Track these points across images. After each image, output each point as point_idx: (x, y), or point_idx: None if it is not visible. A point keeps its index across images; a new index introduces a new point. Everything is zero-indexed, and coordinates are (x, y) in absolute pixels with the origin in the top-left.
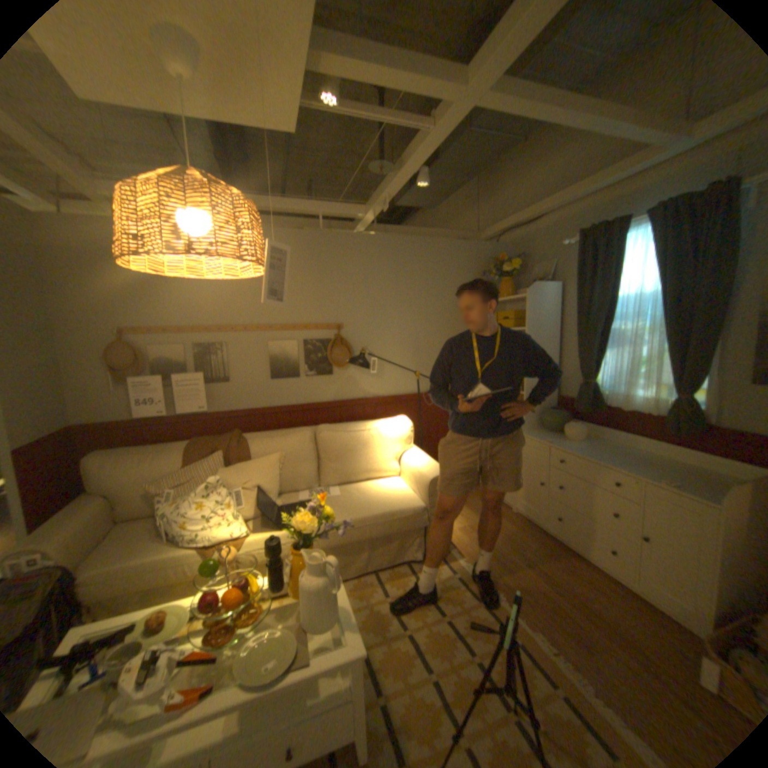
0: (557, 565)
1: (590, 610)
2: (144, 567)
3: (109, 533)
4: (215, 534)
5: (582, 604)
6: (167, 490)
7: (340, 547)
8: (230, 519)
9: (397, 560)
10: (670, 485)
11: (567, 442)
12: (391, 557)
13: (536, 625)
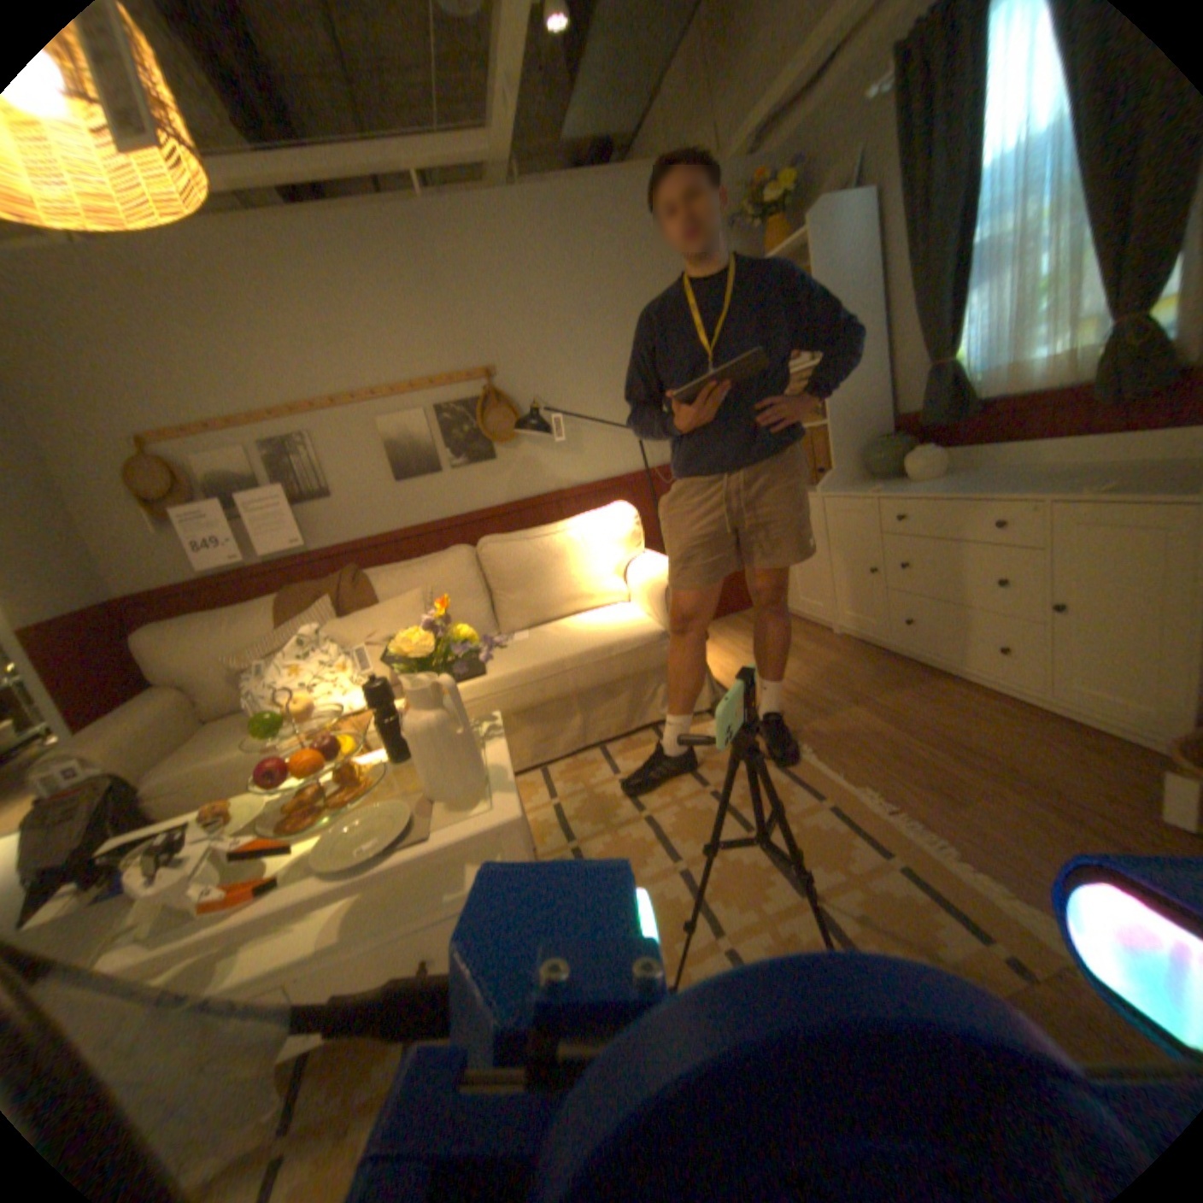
0: (908, 692)
1: (962, 745)
2: (229, 762)
3: (194, 734)
4: (324, 705)
5: (948, 738)
6: (255, 660)
7: (532, 708)
8: (346, 683)
9: (634, 721)
10: (1100, 491)
11: (912, 484)
12: (623, 717)
13: (863, 777)
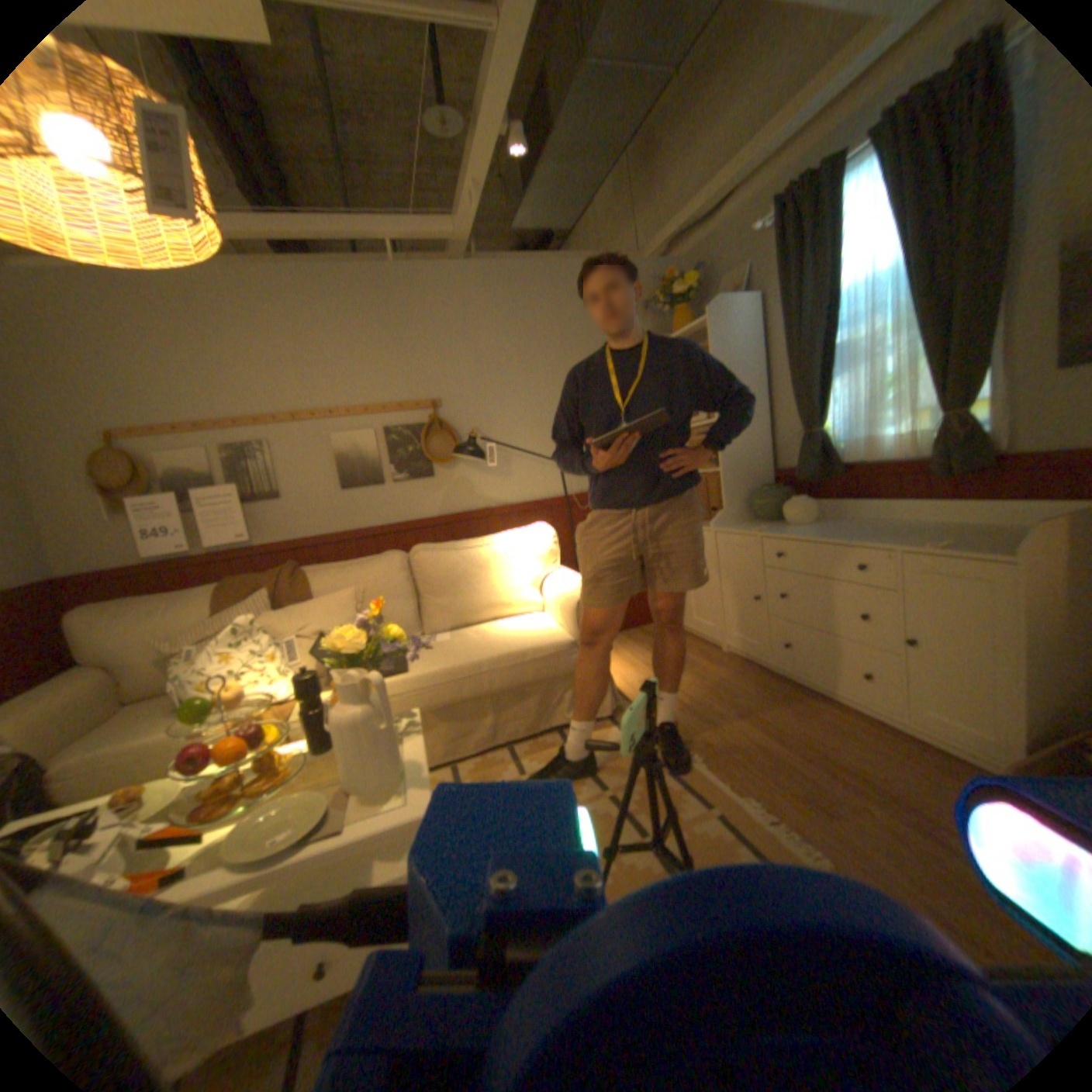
0: (786, 710)
1: (833, 762)
2: (146, 746)
3: (112, 715)
4: (249, 693)
5: (821, 755)
6: (186, 645)
7: (447, 707)
8: (273, 673)
9: (541, 724)
10: (940, 546)
11: (789, 527)
12: (531, 720)
13: (747, 788)
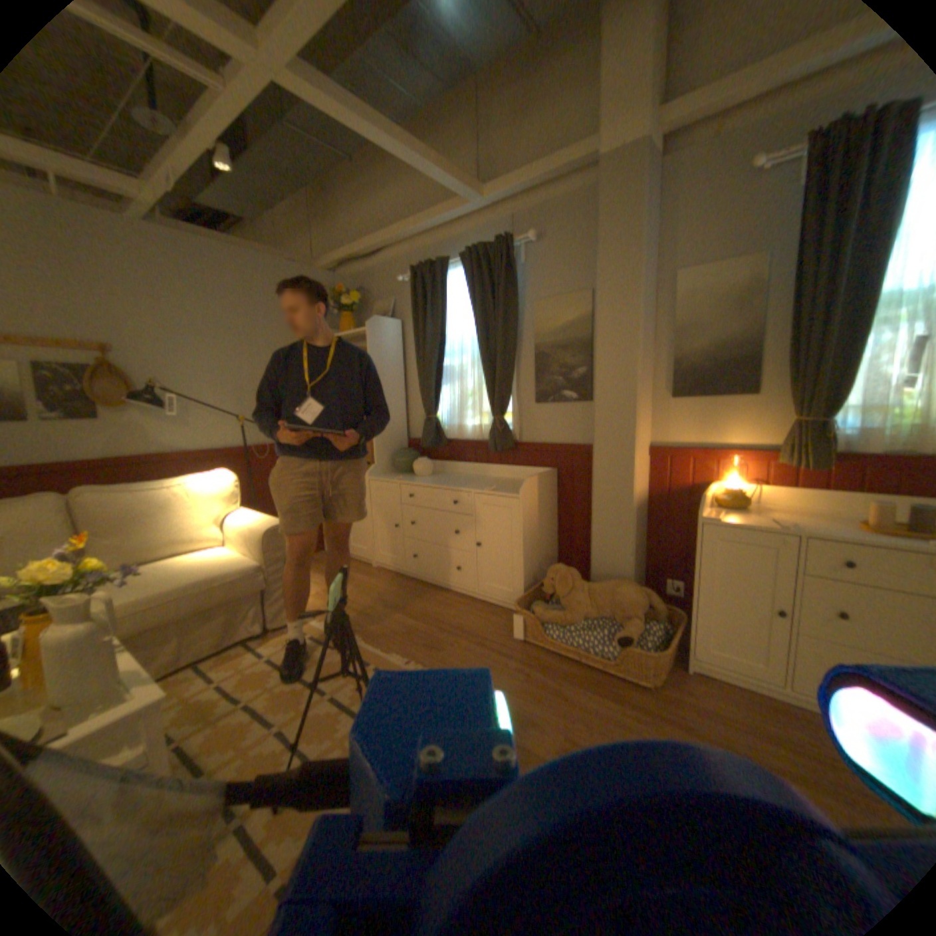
0: (413, 597)
1: (439, 621)
2: None
3: None
4: None
5: (433, 619)
6: None
7: (126, 640)
8: None
9: (225, 641)
10: (489, 490)
11: (416, 478)
12: (215, 639)
13: (390, 648)
